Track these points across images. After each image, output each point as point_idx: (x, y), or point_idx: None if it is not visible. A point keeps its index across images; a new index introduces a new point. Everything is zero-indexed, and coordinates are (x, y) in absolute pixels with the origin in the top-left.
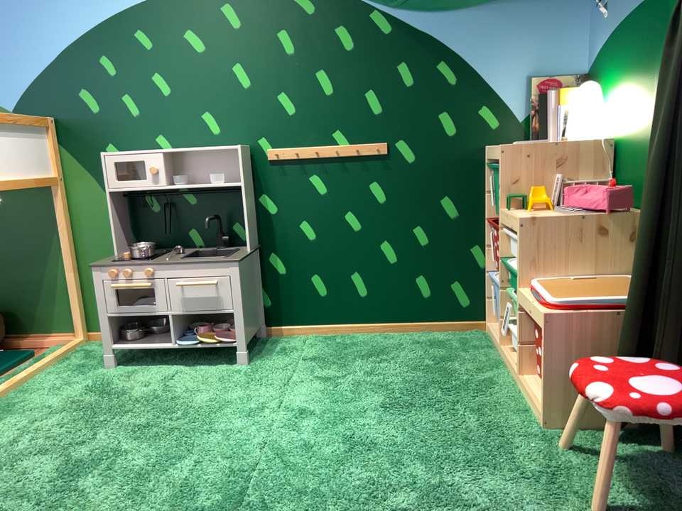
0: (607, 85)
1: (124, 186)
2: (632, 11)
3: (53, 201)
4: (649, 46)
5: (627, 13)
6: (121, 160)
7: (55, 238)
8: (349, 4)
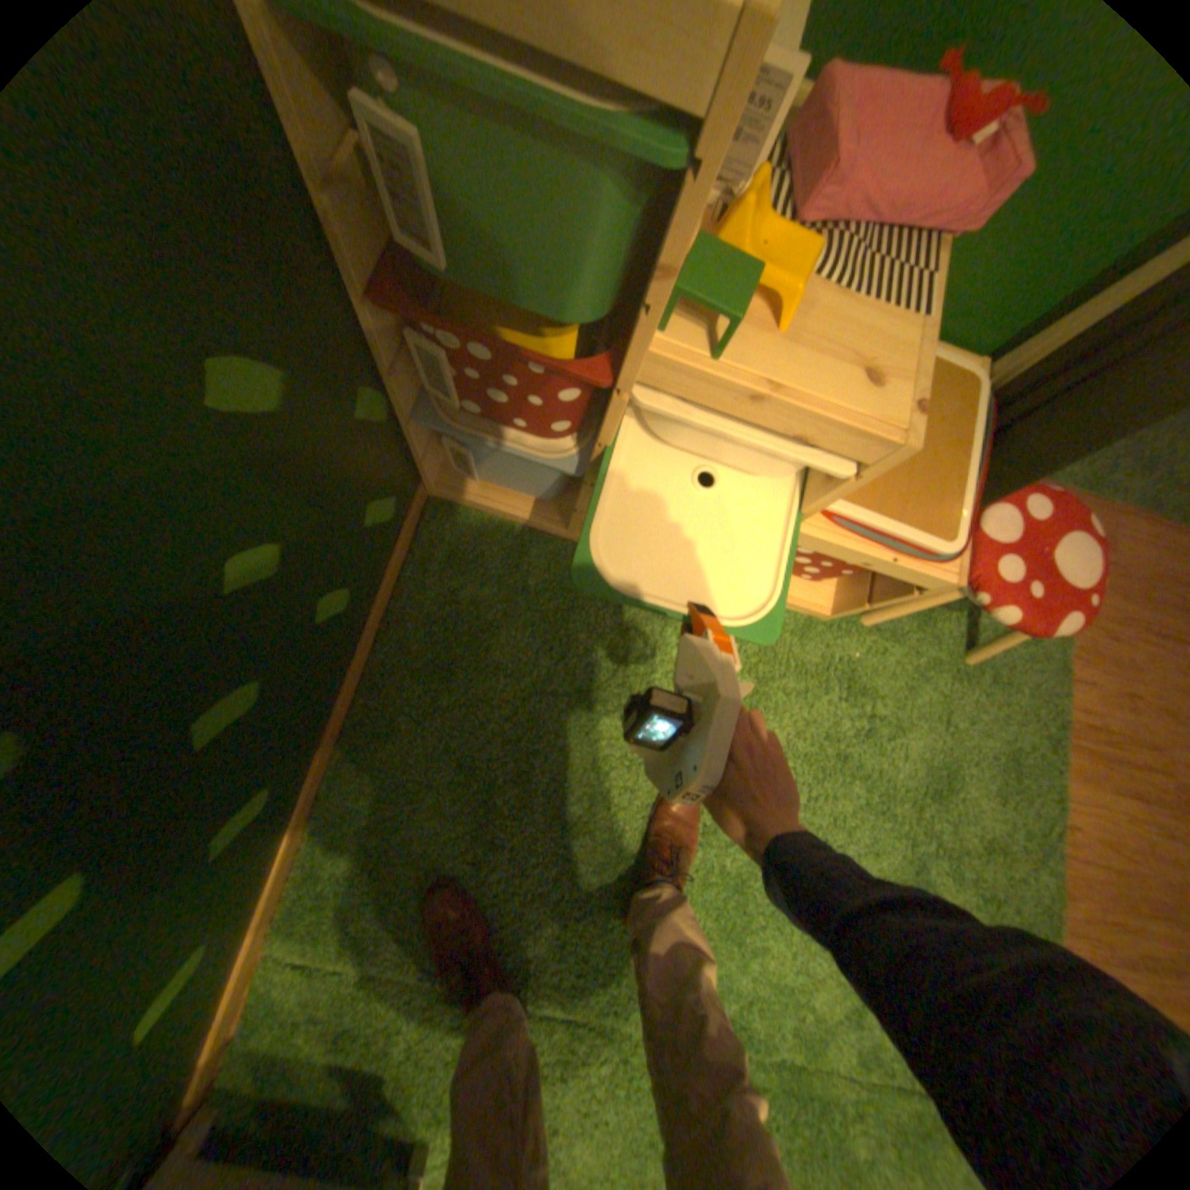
0: None
1: None
2: None
3: None
4: None
5: None
6: None
7: None
8: None
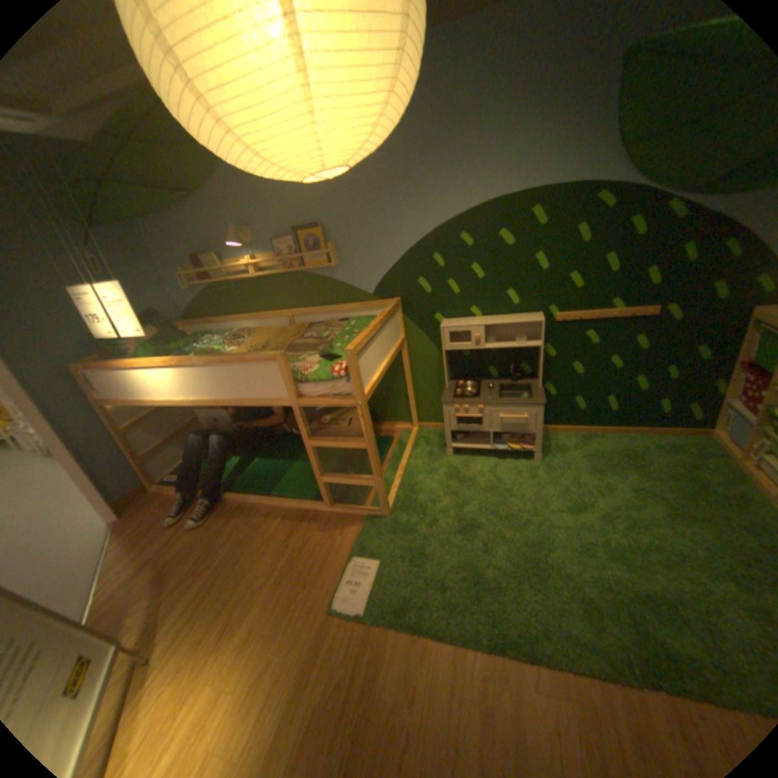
0: None
1: (455, 347)
2: None
3: (401, 352)
4: None
5: None
6: (453, 331)
7: (399, 371)
8: (649, 196)
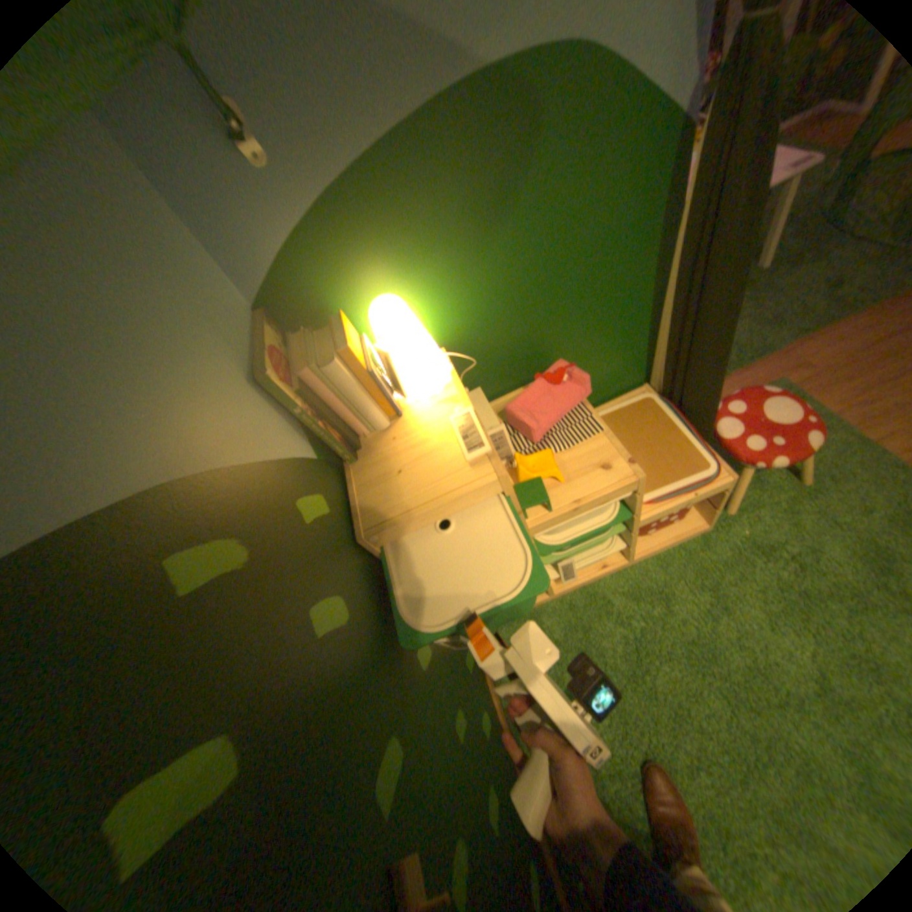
0: (368, 289)
1: None
2: (395, 122)
3: None
4: (489, 181)
5: (376, 132)
6: None
7: None
8: None
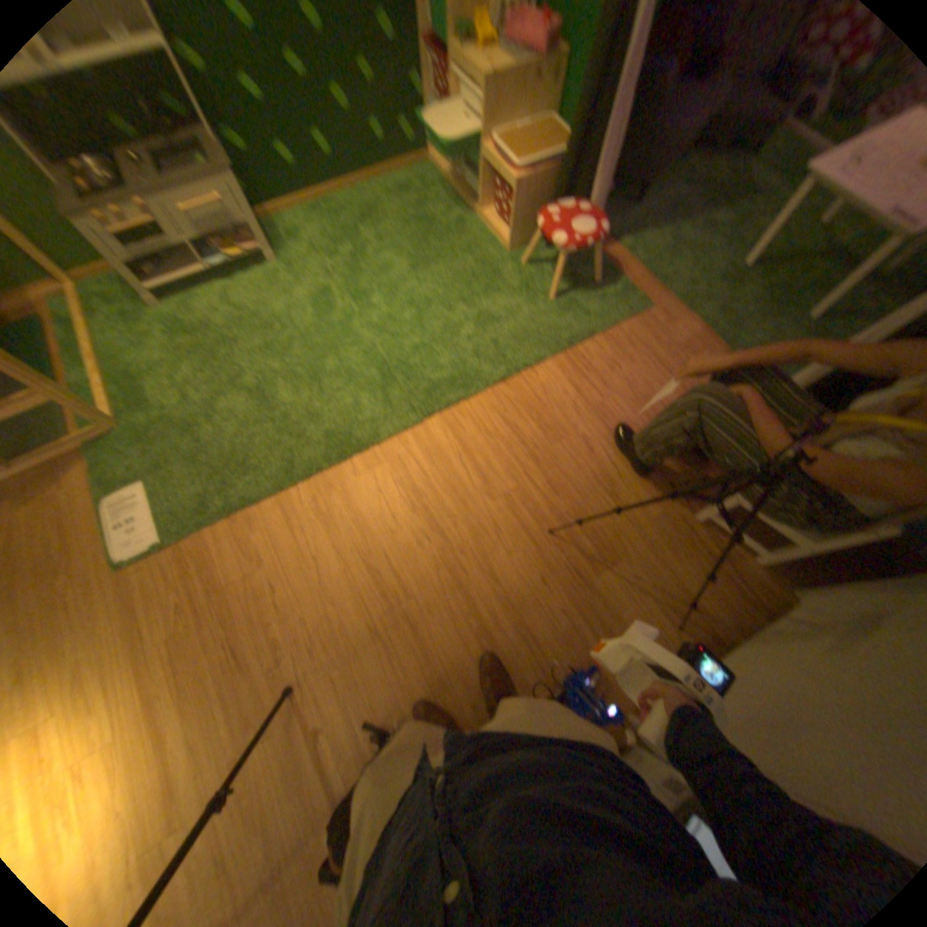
0: None
1: None
2: None
3: None
4: None
5: None
6: None
7: None
8: None
